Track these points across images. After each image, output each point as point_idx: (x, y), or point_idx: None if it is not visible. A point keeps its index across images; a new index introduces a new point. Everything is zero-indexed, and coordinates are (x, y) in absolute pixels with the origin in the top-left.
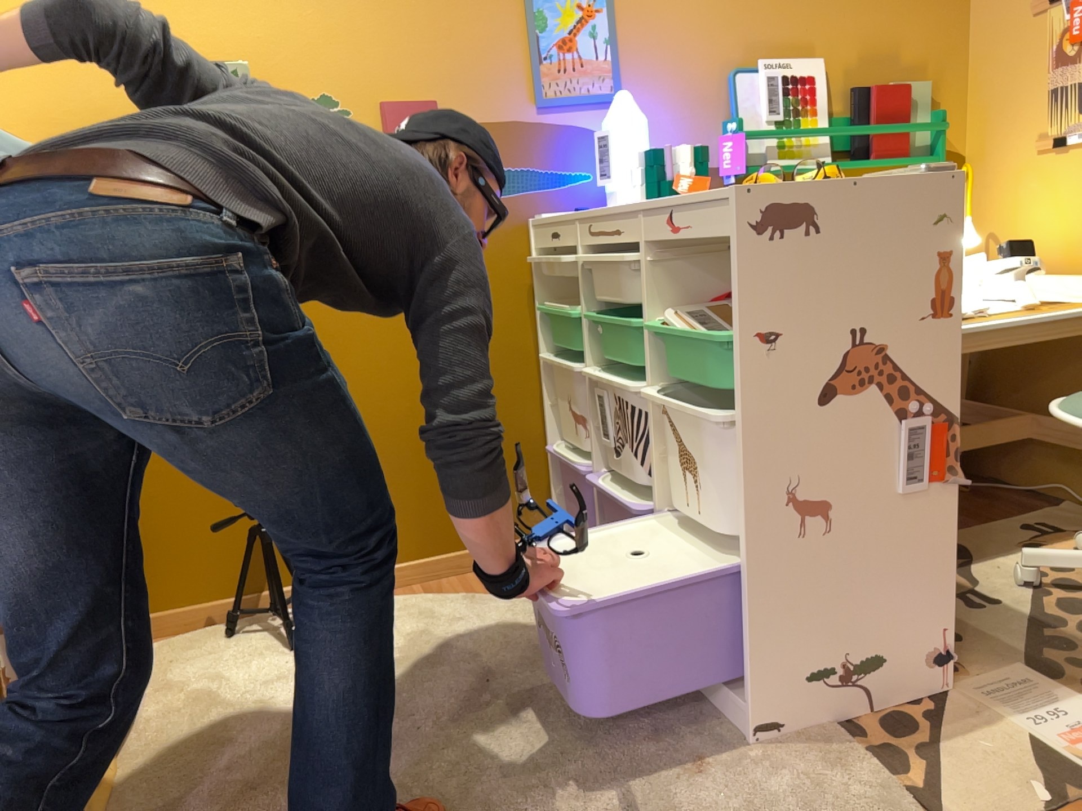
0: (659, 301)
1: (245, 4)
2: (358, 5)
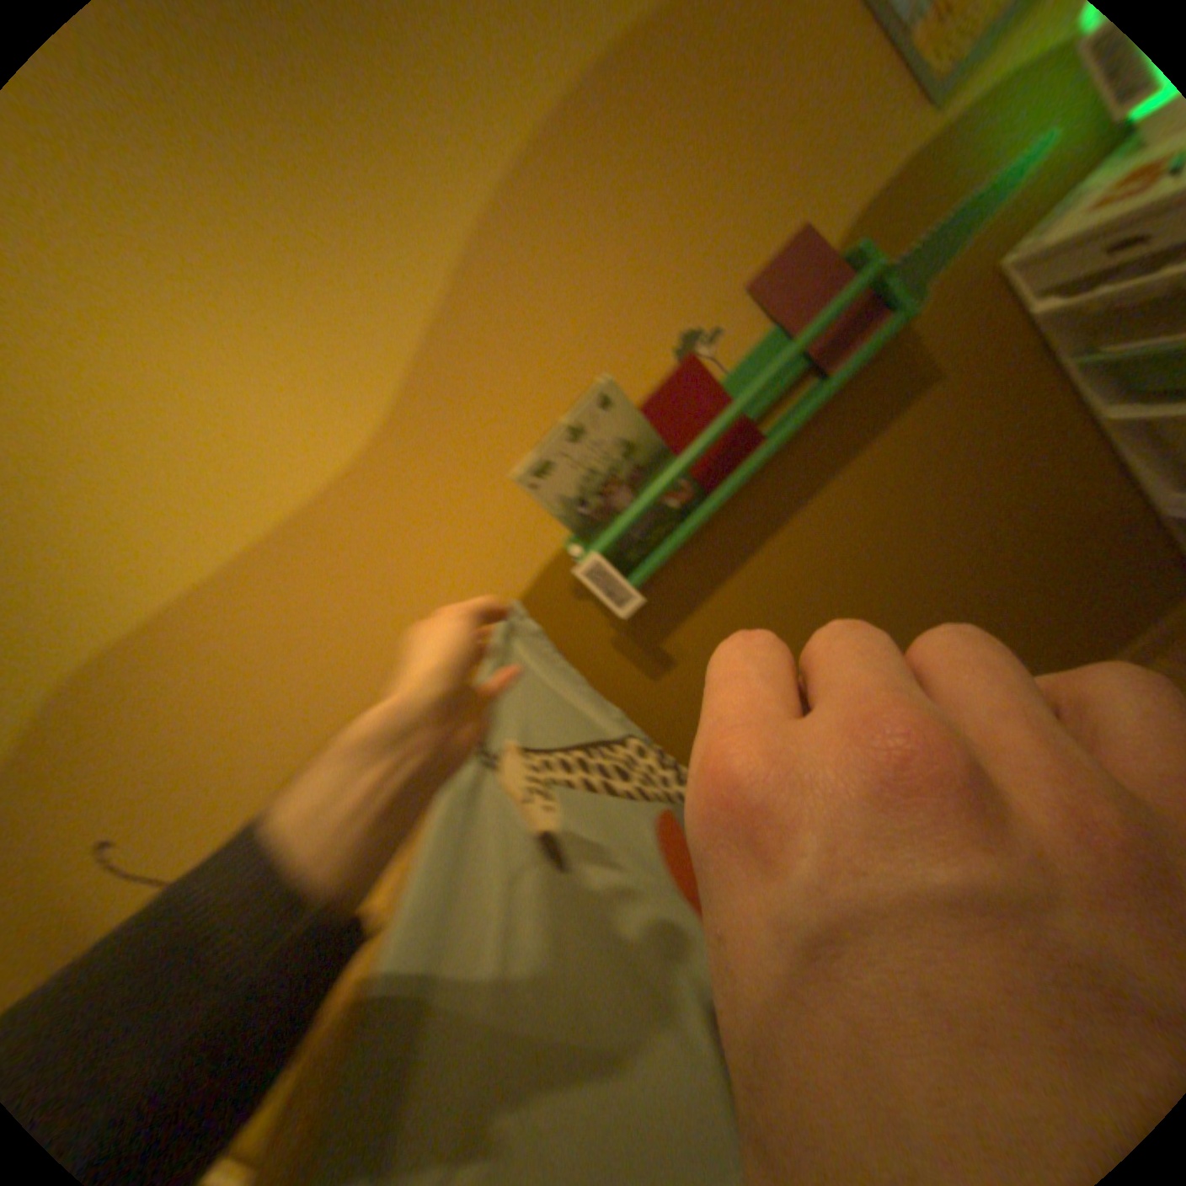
0: None
1: (538, 309)
2: (644, 190)
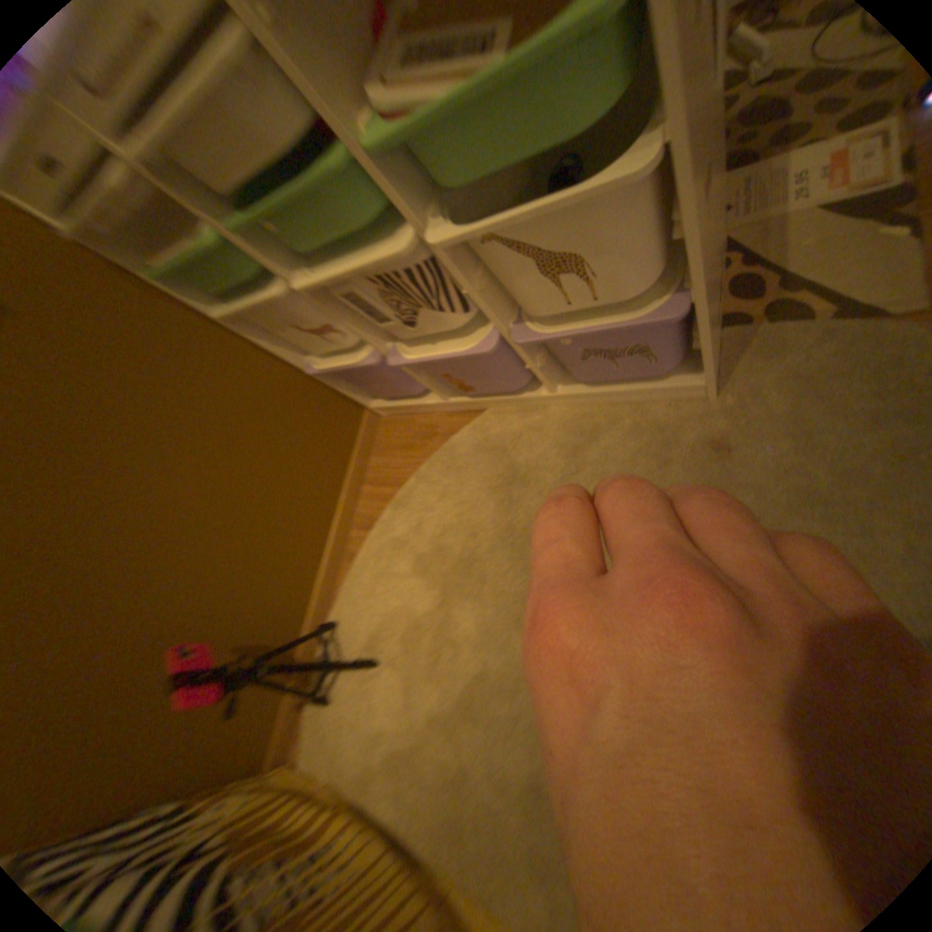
0: (341, 100)
1: None
2: None
